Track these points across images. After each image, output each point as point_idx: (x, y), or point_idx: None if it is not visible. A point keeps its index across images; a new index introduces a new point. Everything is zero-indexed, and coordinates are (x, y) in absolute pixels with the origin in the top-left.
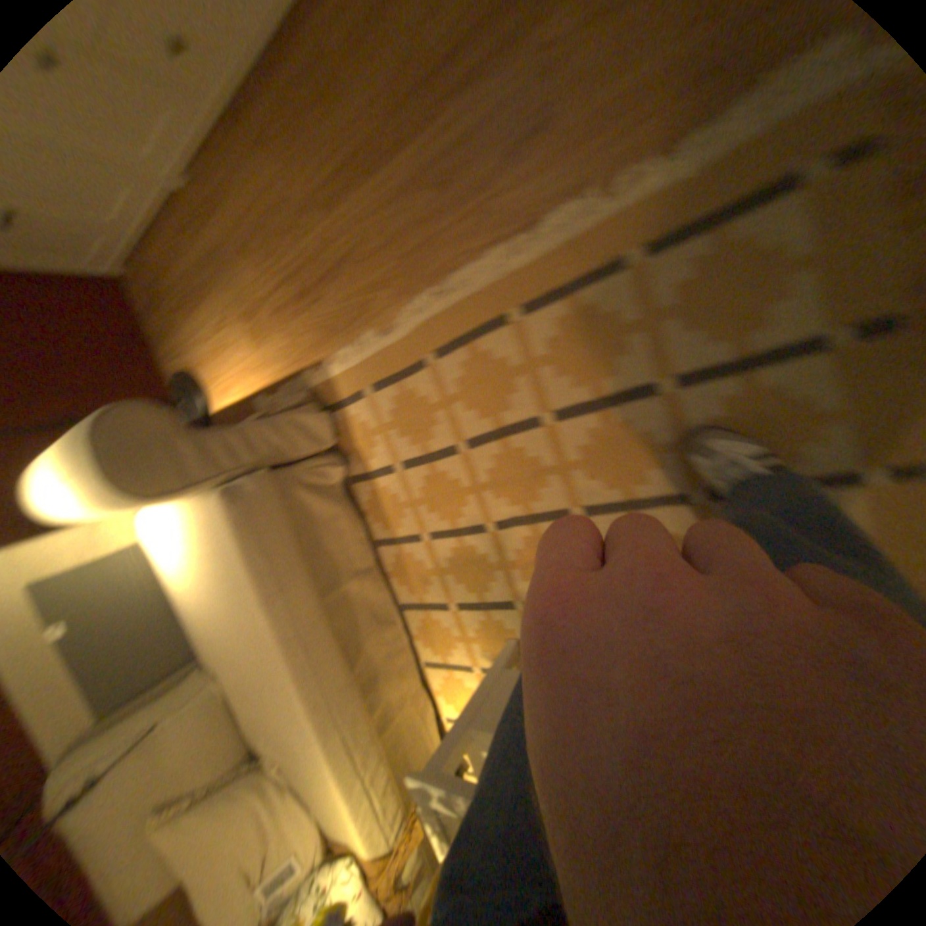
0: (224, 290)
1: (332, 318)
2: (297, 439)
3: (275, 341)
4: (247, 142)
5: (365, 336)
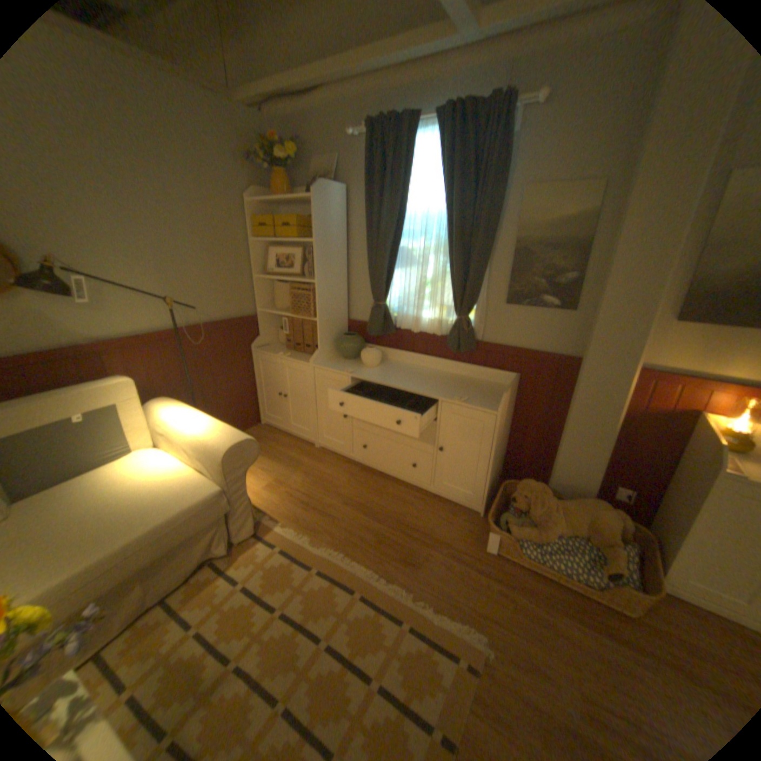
0: (284, 472)
1: (302, 522)
2: (238, 524)
3: (274, 499)
4: (347, 471)
5: (304, 540)
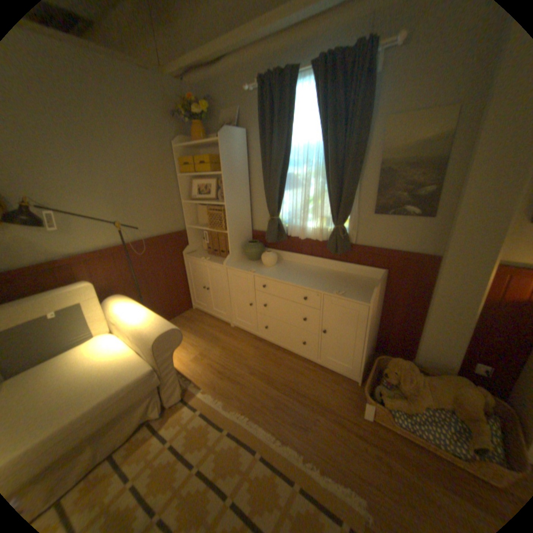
0: (207, 346)
1: (218, 388)
2: (168, 392)
3: (198, 369)
4: (253, 345)
5: (218, 404)
